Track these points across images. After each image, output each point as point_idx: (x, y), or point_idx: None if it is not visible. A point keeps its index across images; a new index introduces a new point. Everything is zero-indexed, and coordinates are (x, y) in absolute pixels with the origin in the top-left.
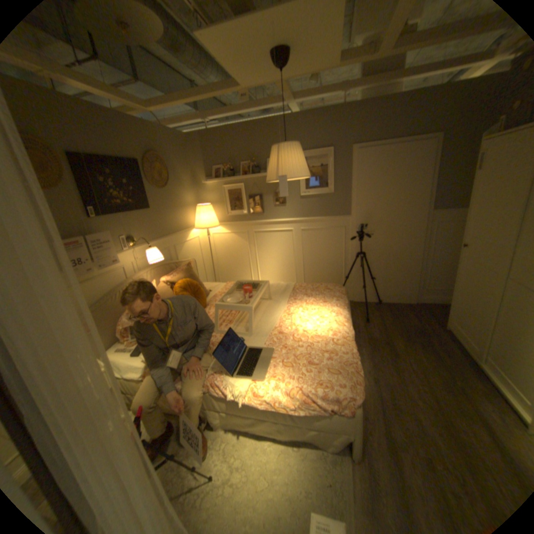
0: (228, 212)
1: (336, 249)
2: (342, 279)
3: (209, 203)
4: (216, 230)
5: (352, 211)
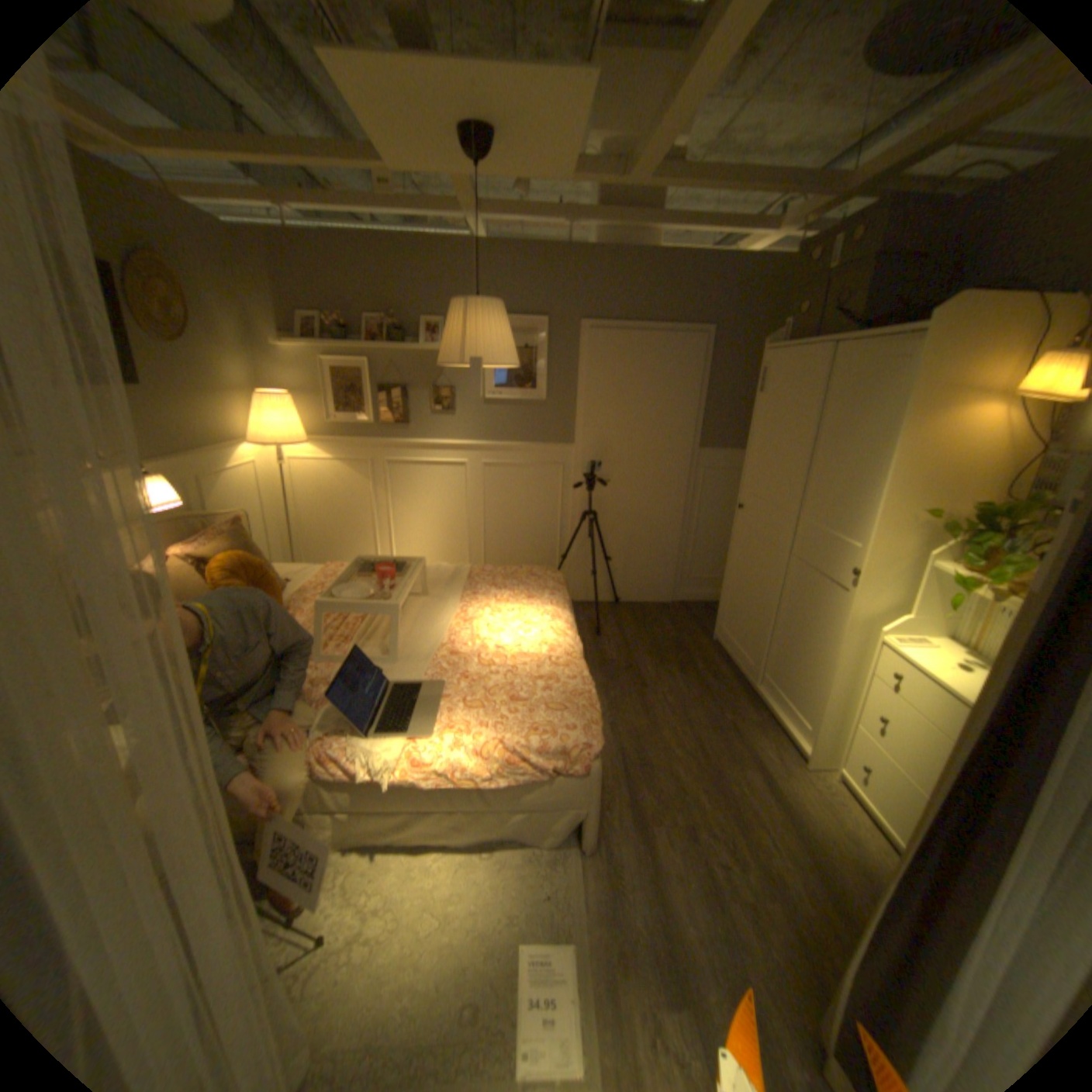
0: (330, 415)
1: (546, 504)
2: (554, 559)
3: (284, 390)
4: (298, 450)
5: (577, 437)
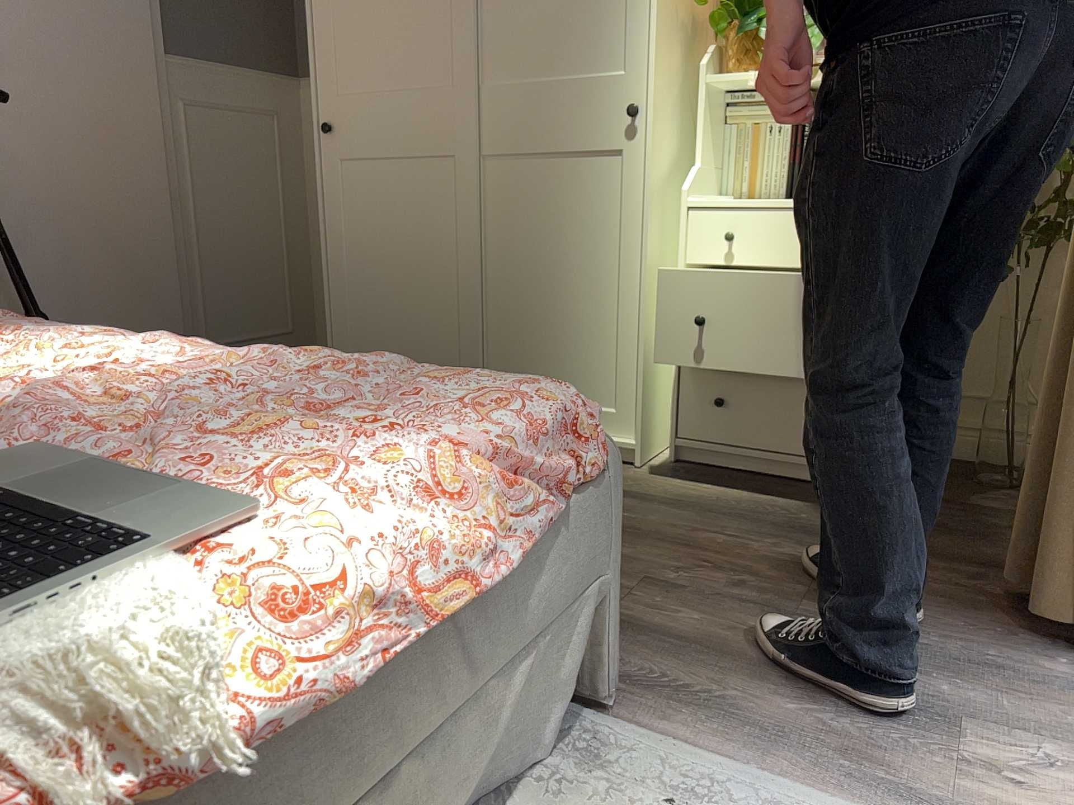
0: None
1: None
2: None
3: None
4: None
5: None
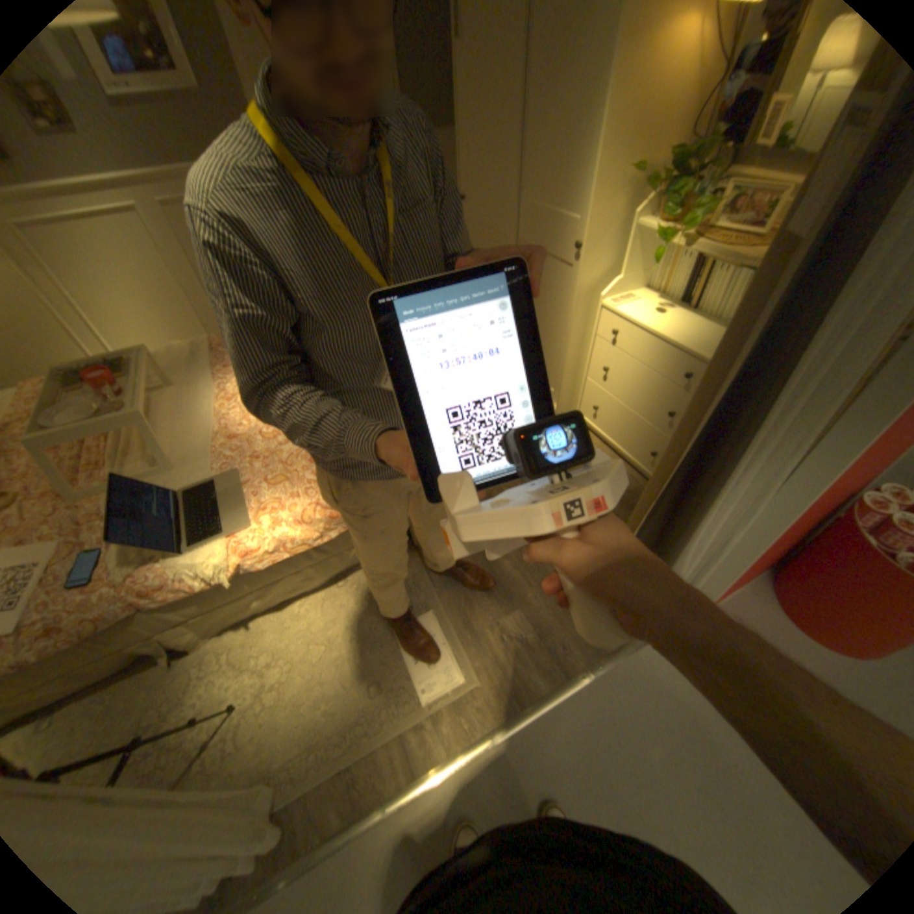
0: None
1: None
2: None
3: None
4: None
5: None
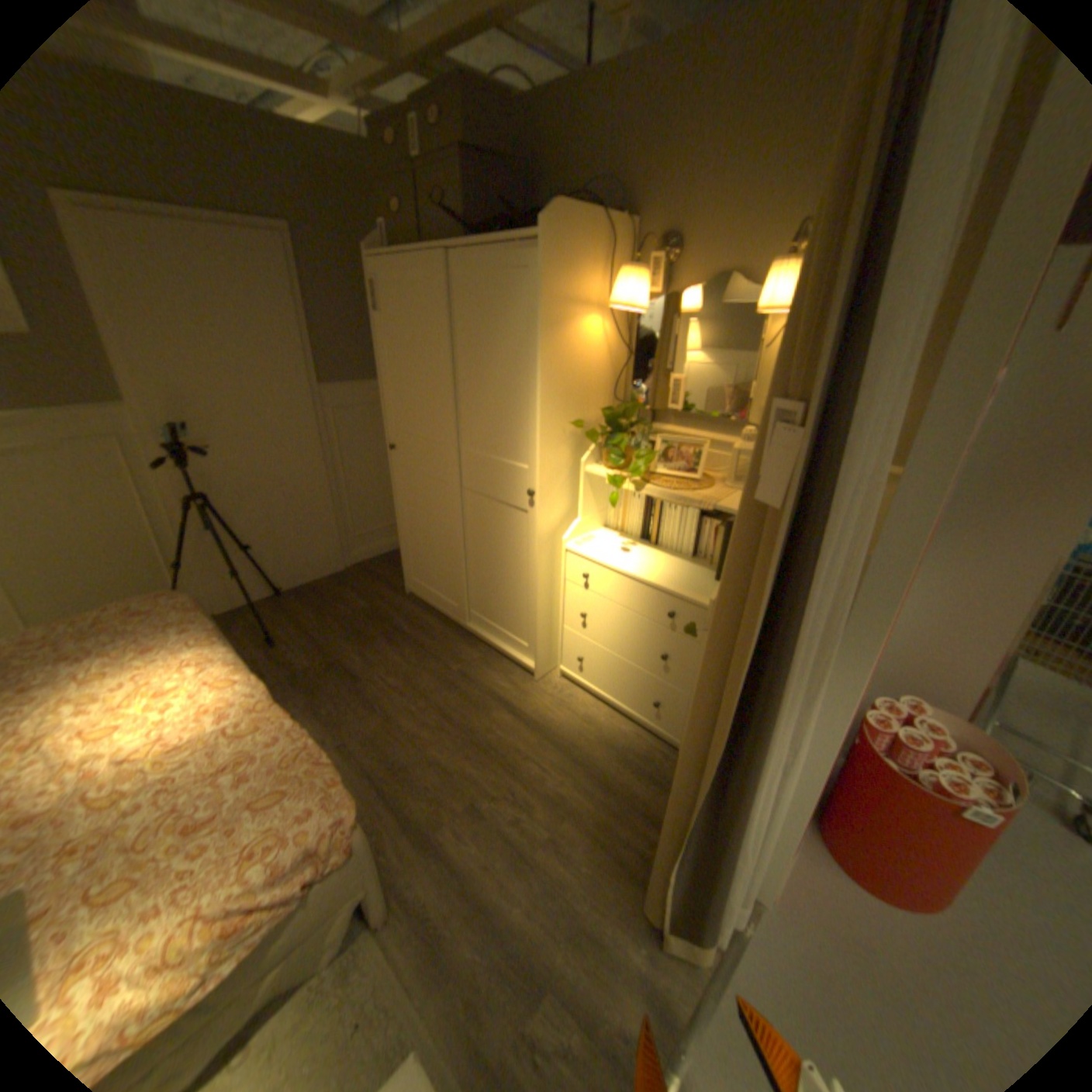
0: None
1: (108, 501)
2: (160, 575)
3: None
4: None
5: (123, 392)
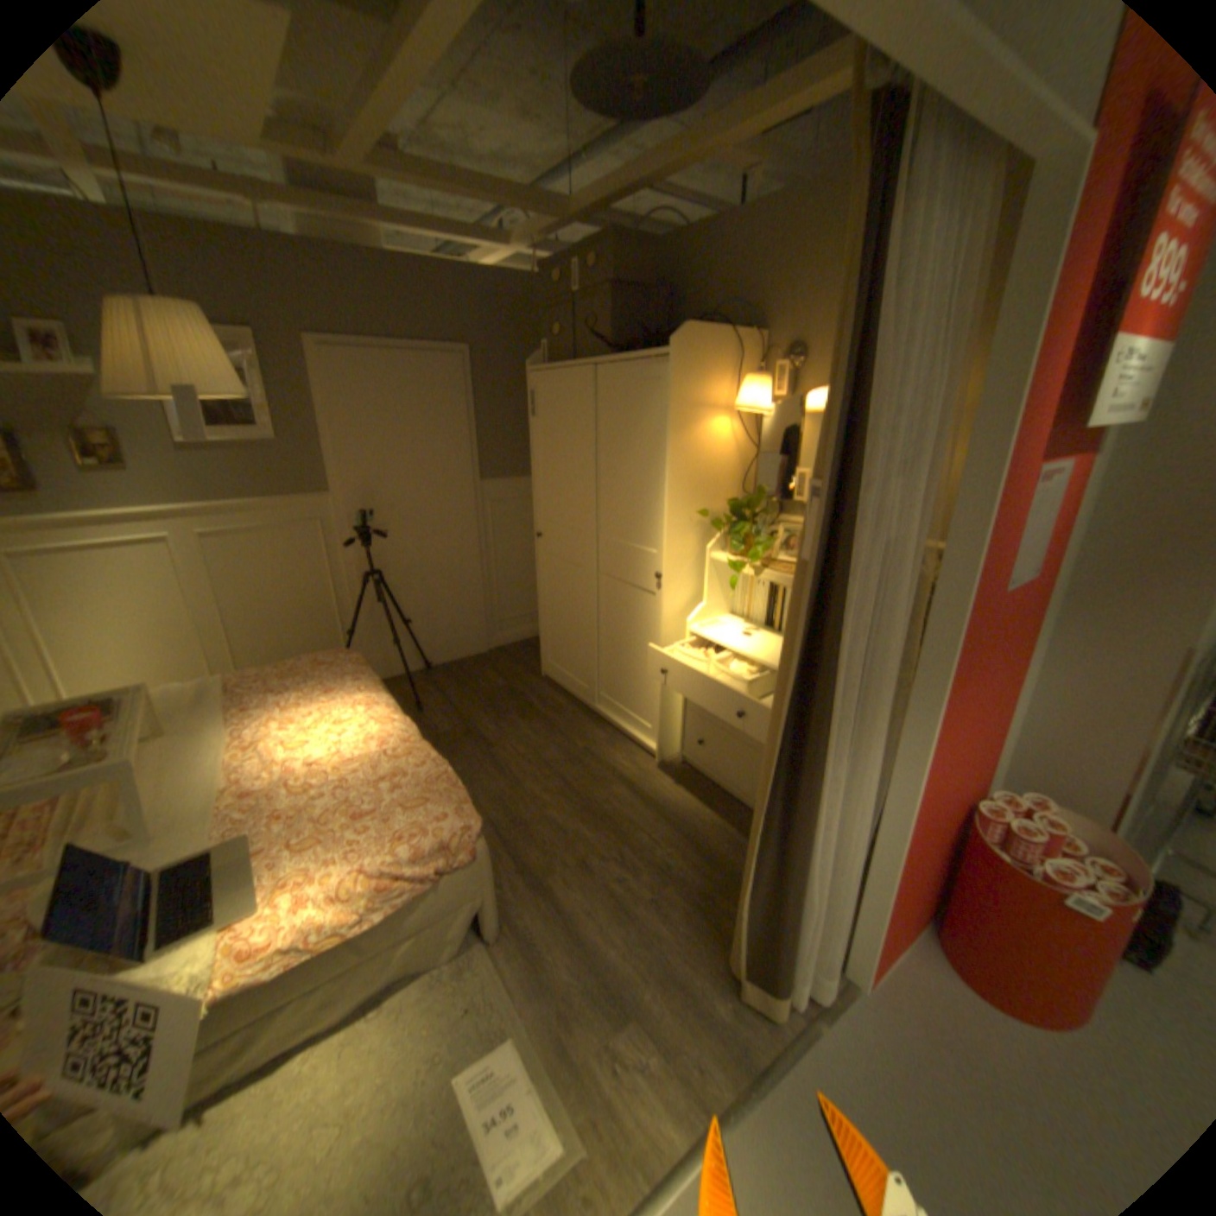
0: None
1: (309, 573)
2: (338, 639)
3: None
4: None
5: (332, 484)
